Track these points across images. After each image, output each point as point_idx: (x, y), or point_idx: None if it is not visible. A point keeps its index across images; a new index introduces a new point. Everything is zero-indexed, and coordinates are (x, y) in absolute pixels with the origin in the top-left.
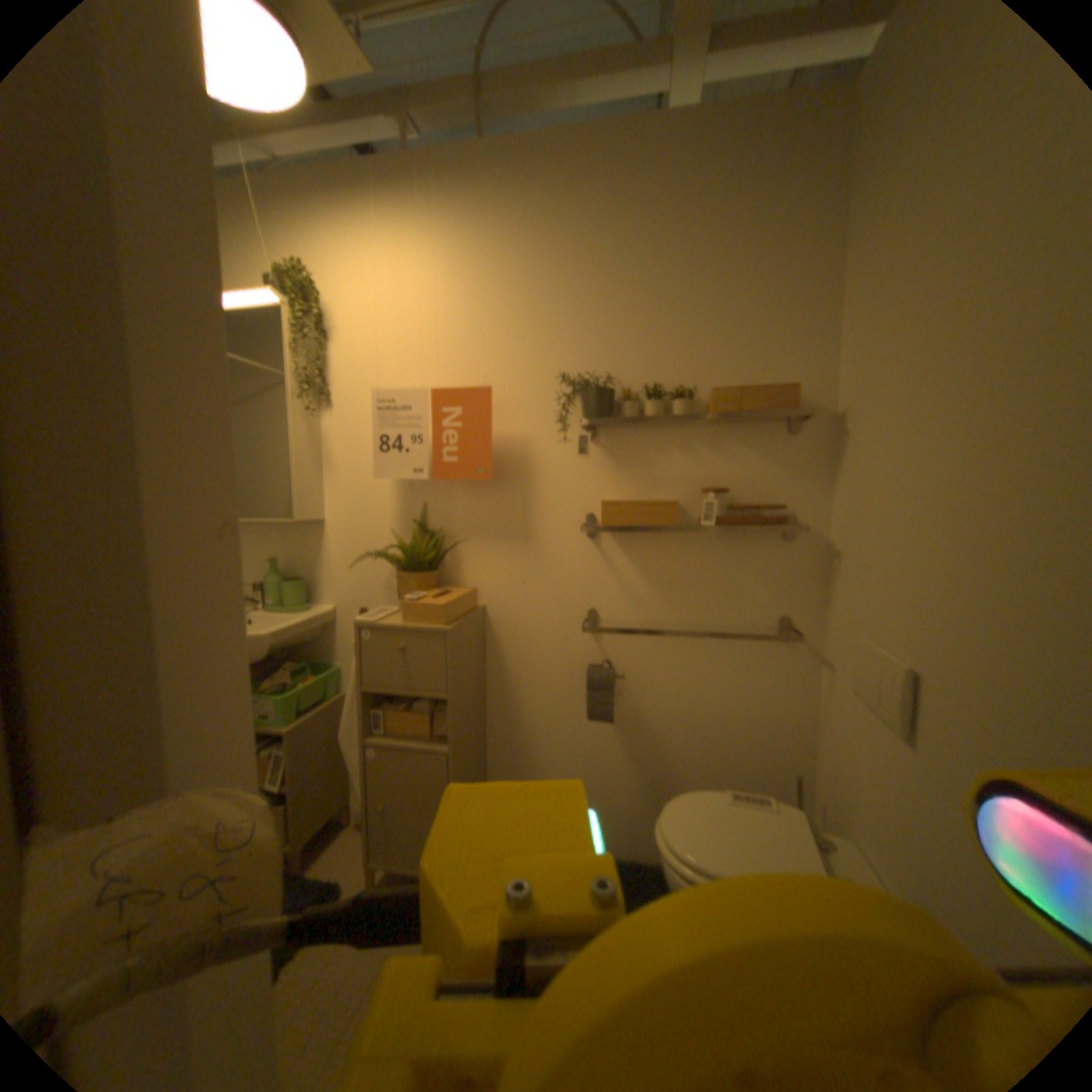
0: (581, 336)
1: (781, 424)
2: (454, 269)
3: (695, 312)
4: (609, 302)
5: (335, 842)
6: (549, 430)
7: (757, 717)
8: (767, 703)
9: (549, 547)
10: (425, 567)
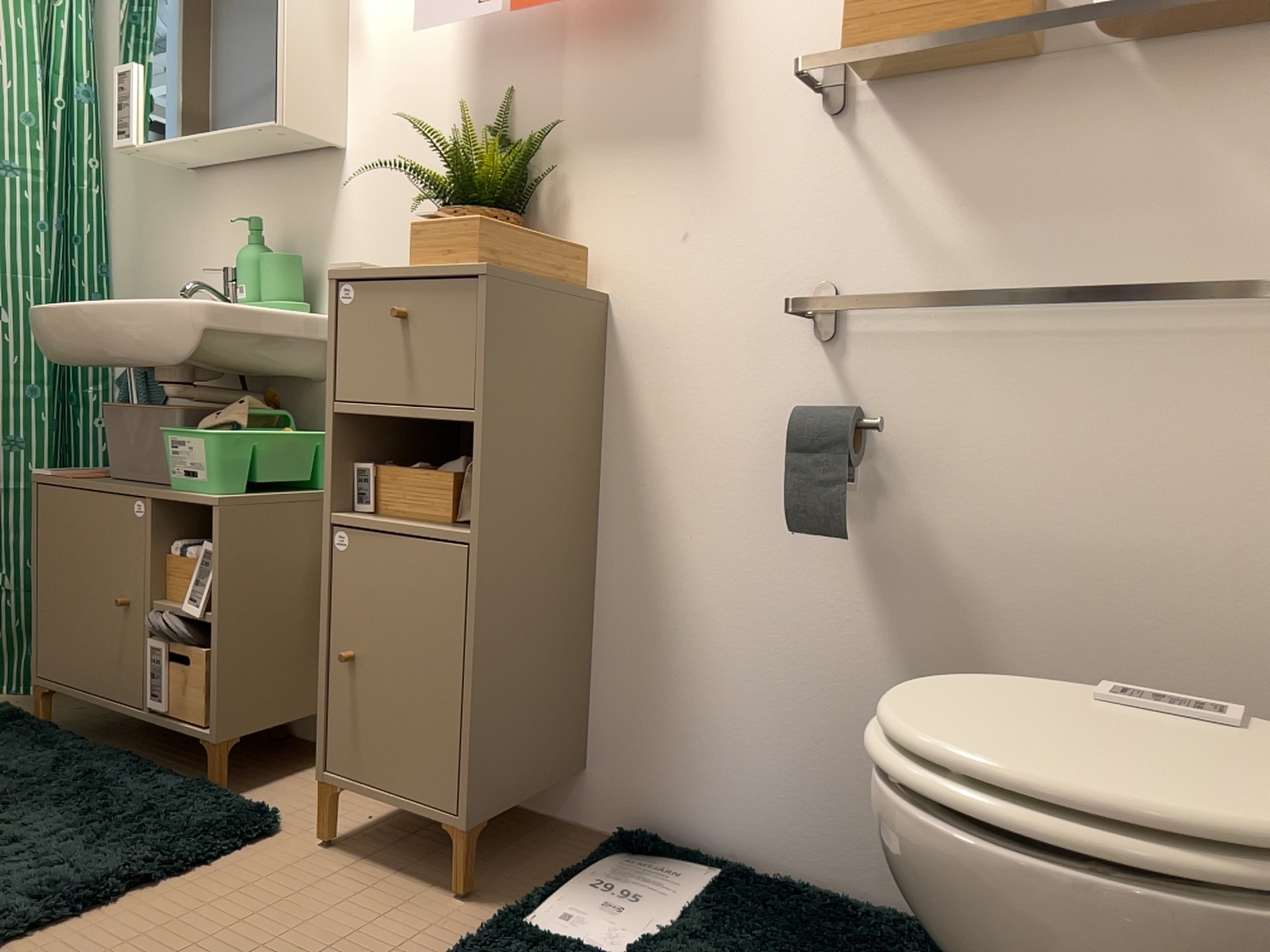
0: None
1: None
2: None
3: None
4: None
5: (313, 766)
6: None
7: (1231, 551)
8: (1260, 513)
9: (738, 159)
10: (493, 212)
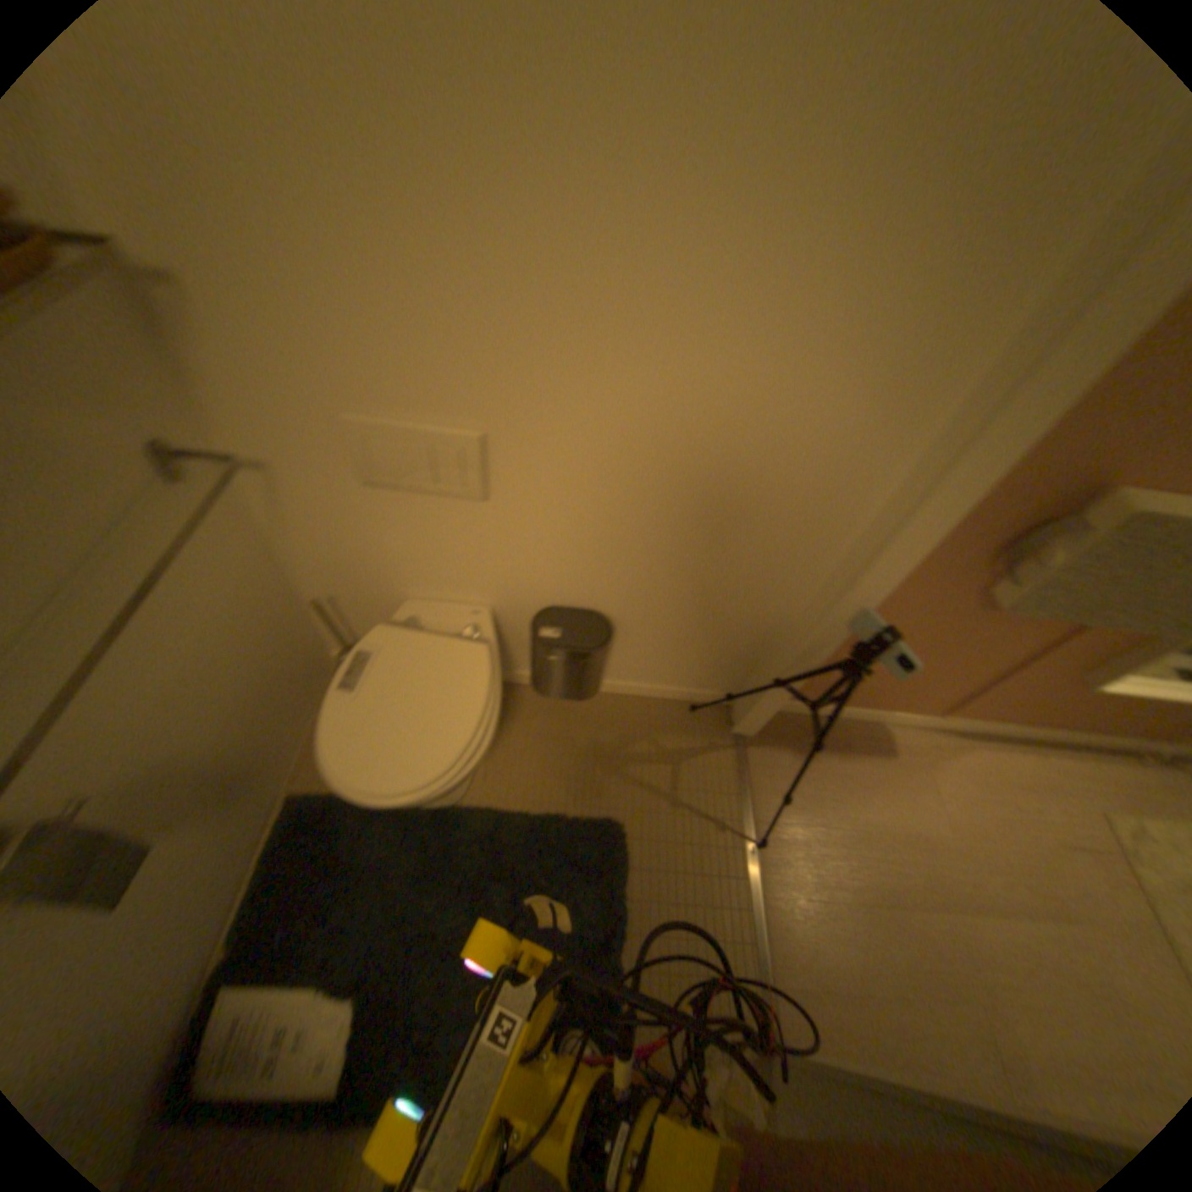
0: None
1: None
2: None
3: None
4: None
5: None
6: None
7: (227, 599)
8: (223, 574)
9: None
10: None
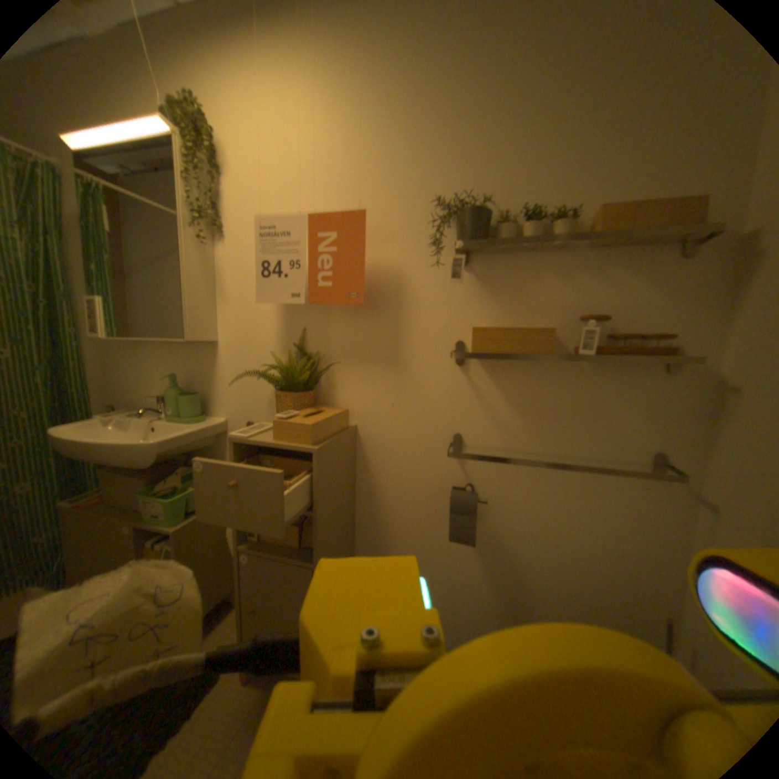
0: (458, 161)
1: (674, 248)
2: (334, 99)
3: (583, 127)
4: (489, 123)
5: (222, 624)
6: (422, 259)
7: (622, 552)
8: (634, 539)
9: (418, 374)
10: (301, 389)
